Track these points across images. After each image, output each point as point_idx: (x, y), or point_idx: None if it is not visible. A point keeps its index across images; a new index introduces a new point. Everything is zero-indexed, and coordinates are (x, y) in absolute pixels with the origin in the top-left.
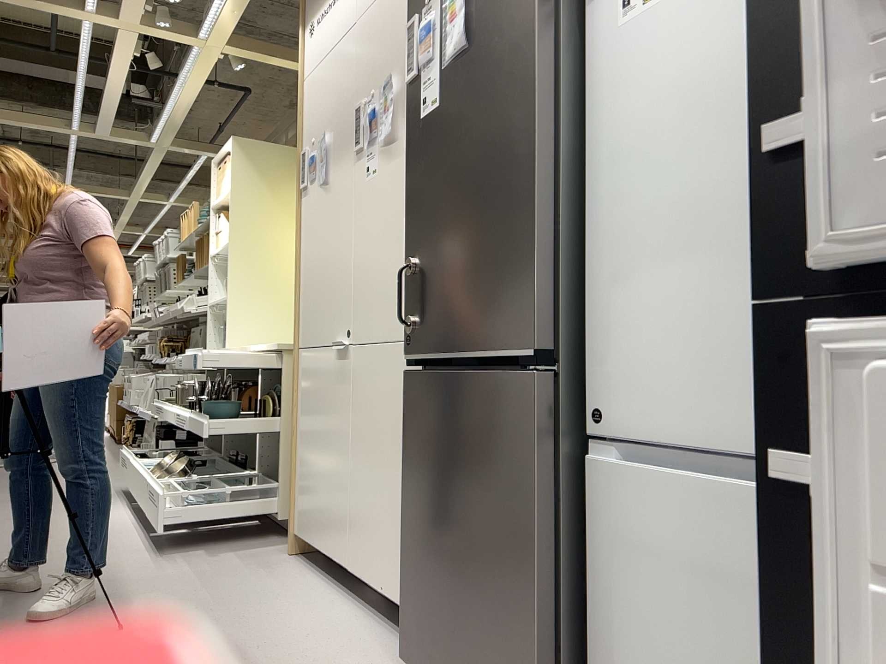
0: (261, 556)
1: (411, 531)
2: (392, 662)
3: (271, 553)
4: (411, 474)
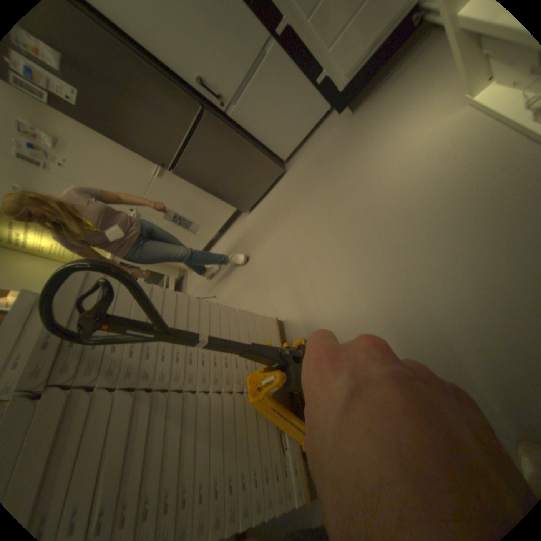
0: (192, 279)
1: (218, 192)
2: (243, 219)
3: (191, 277)
4: (204, 184)
